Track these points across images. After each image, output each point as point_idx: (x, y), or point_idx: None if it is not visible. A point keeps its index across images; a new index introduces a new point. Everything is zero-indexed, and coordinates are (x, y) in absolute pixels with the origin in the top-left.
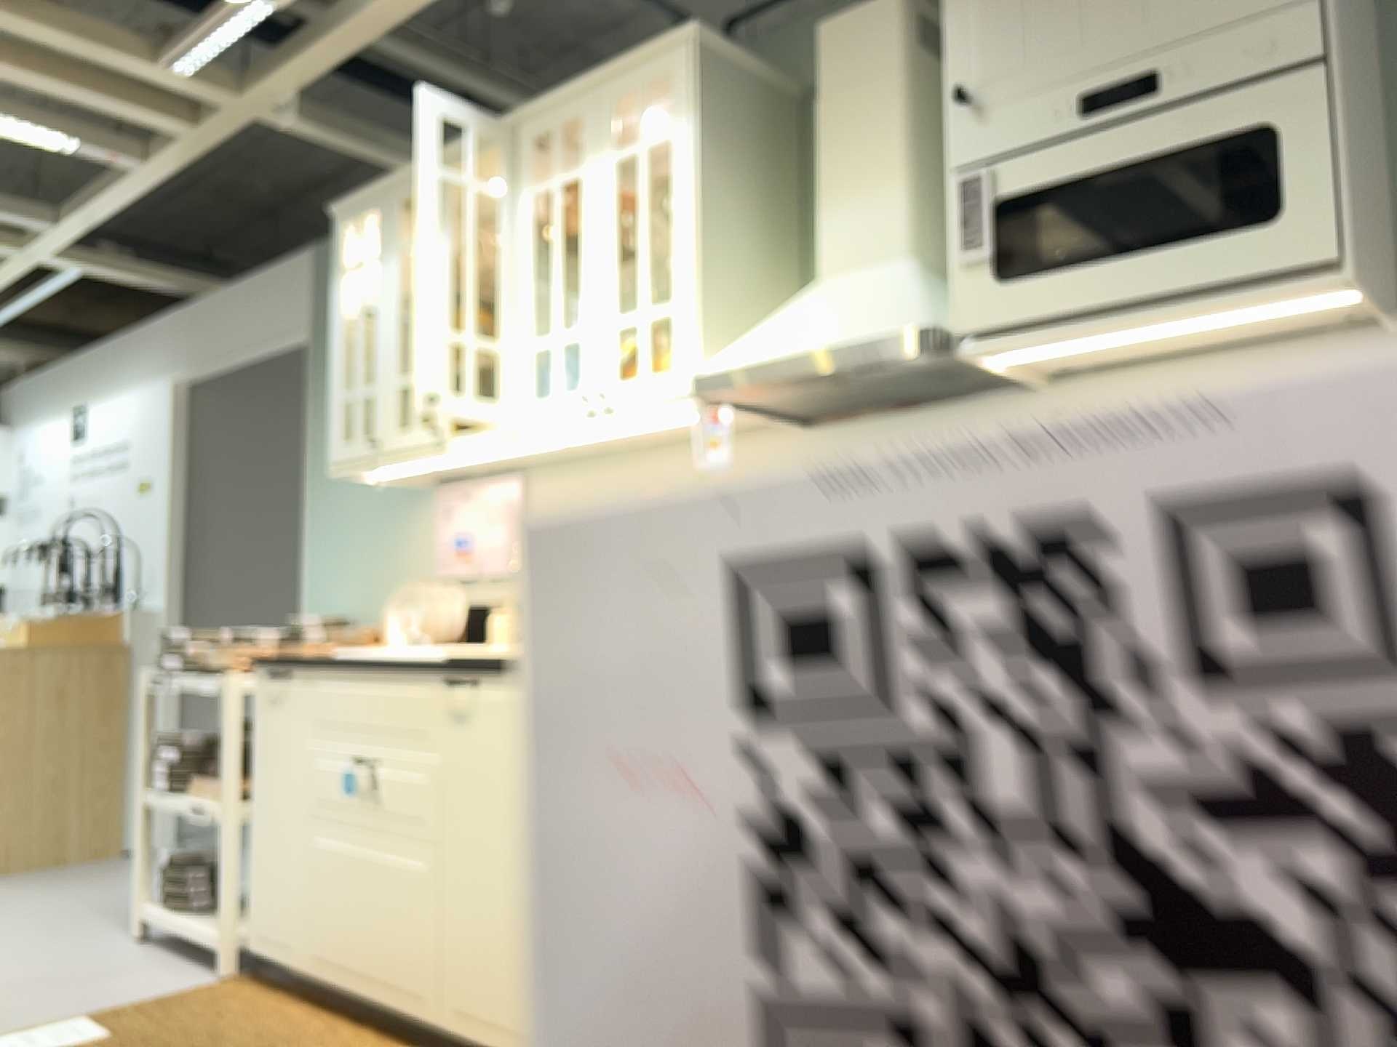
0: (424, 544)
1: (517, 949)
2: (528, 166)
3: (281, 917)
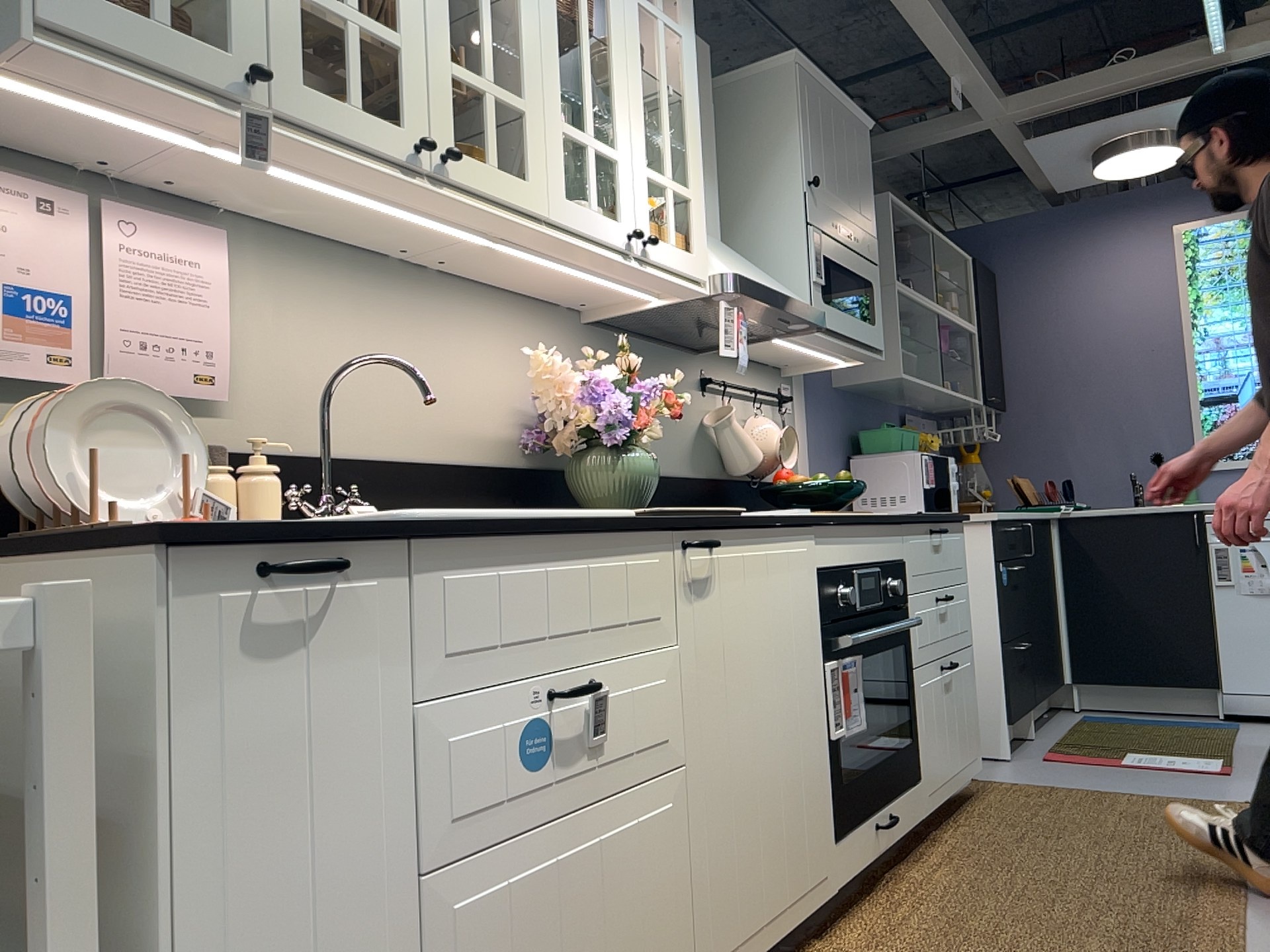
0: None
1: (767, 824)
2: None
3: None
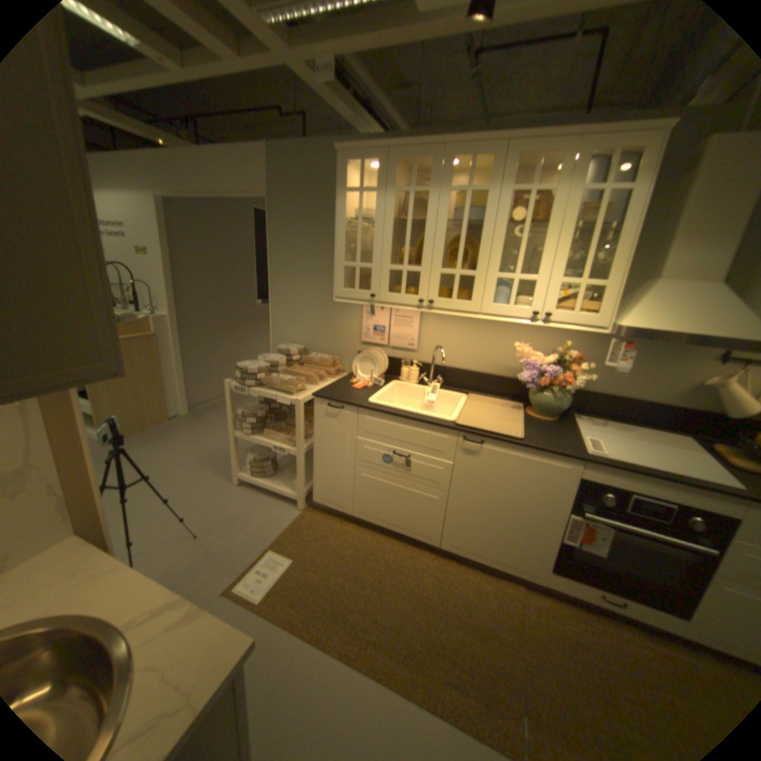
0: (351, 324)
1: (495, 536)
2: (514, 170)
3: (339, 496)
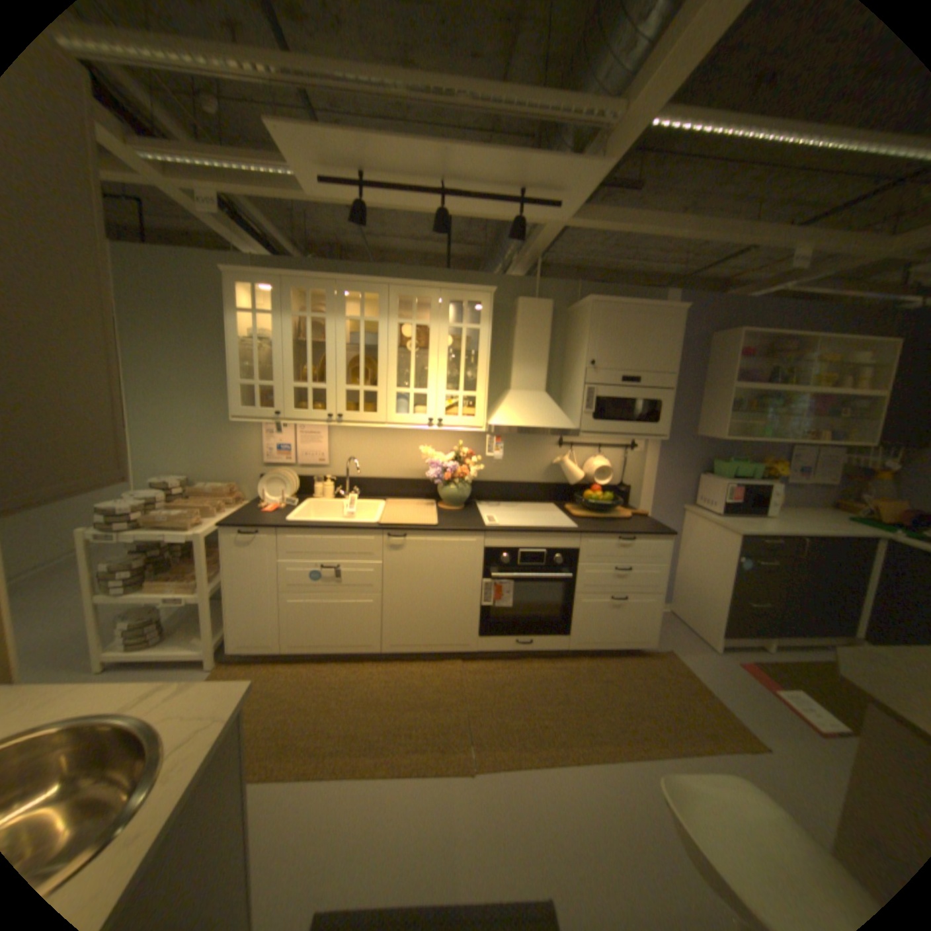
0: (249, 445)
1: (429, 620)
2: (396, 308)
3: (261, 636)
